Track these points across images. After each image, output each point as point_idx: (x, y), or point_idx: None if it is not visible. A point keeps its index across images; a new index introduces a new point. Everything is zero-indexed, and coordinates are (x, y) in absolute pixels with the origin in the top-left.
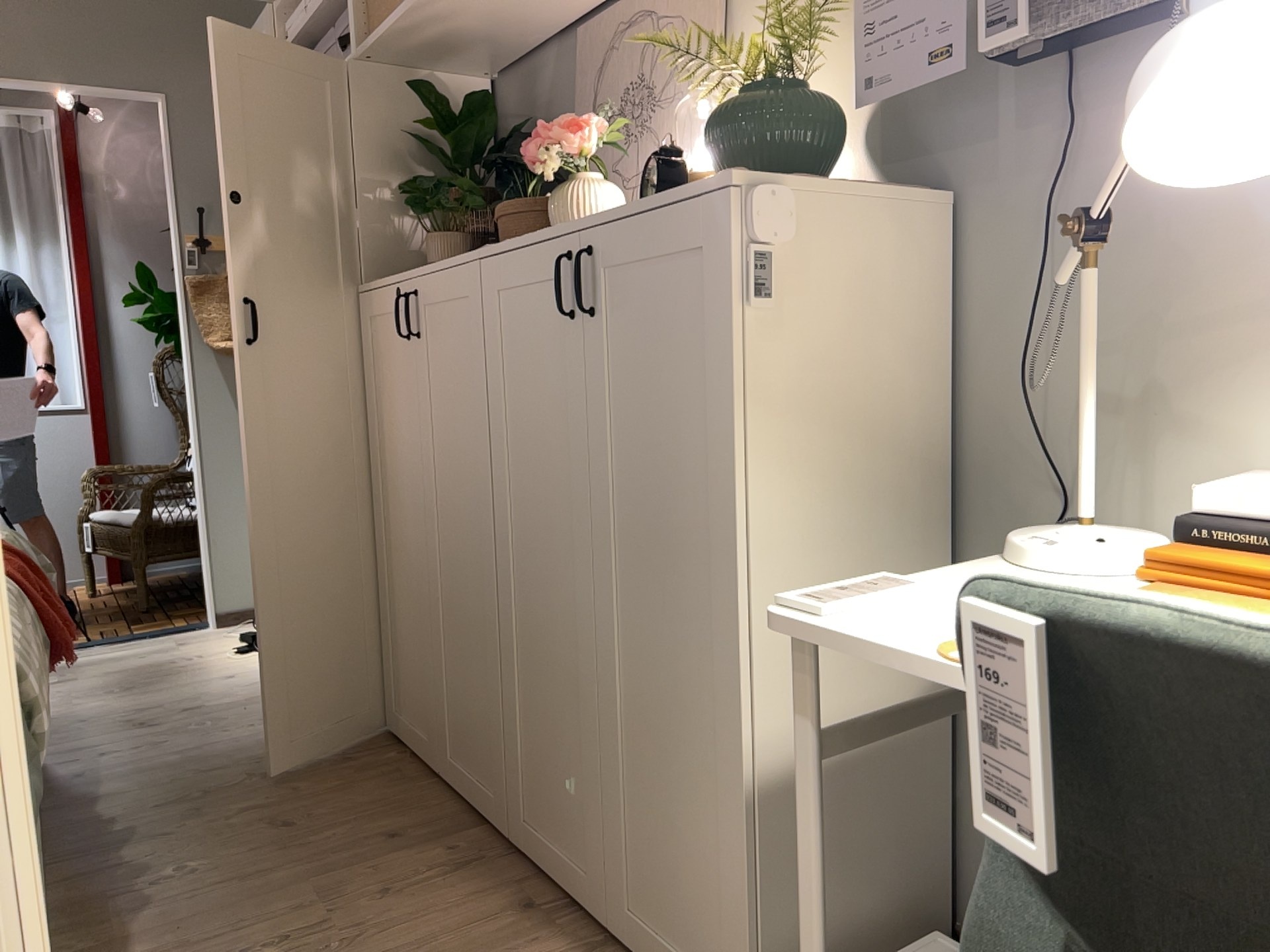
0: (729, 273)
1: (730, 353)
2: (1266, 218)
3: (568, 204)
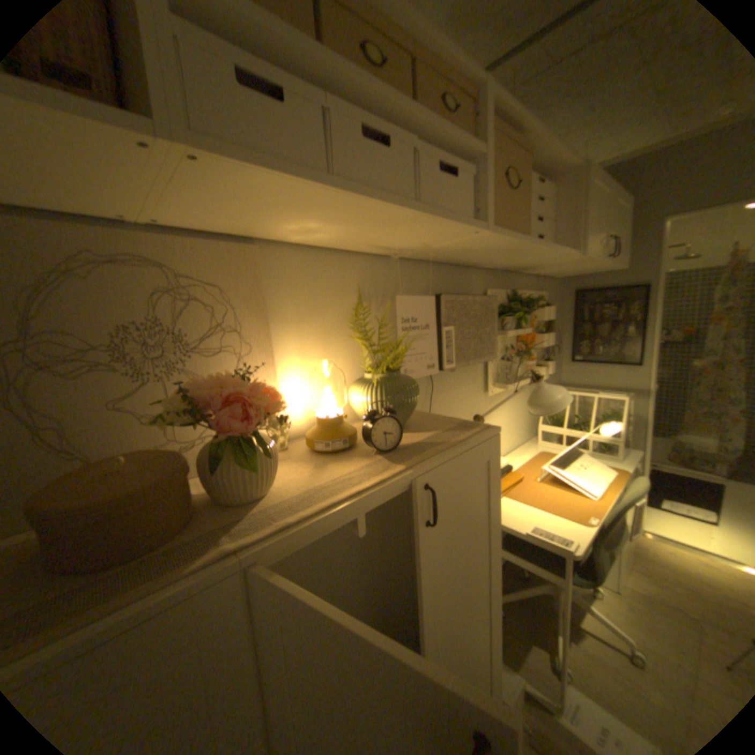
0: (497, 464)
1: (498, 494)
2: (459, 407)
3: (269, 458)
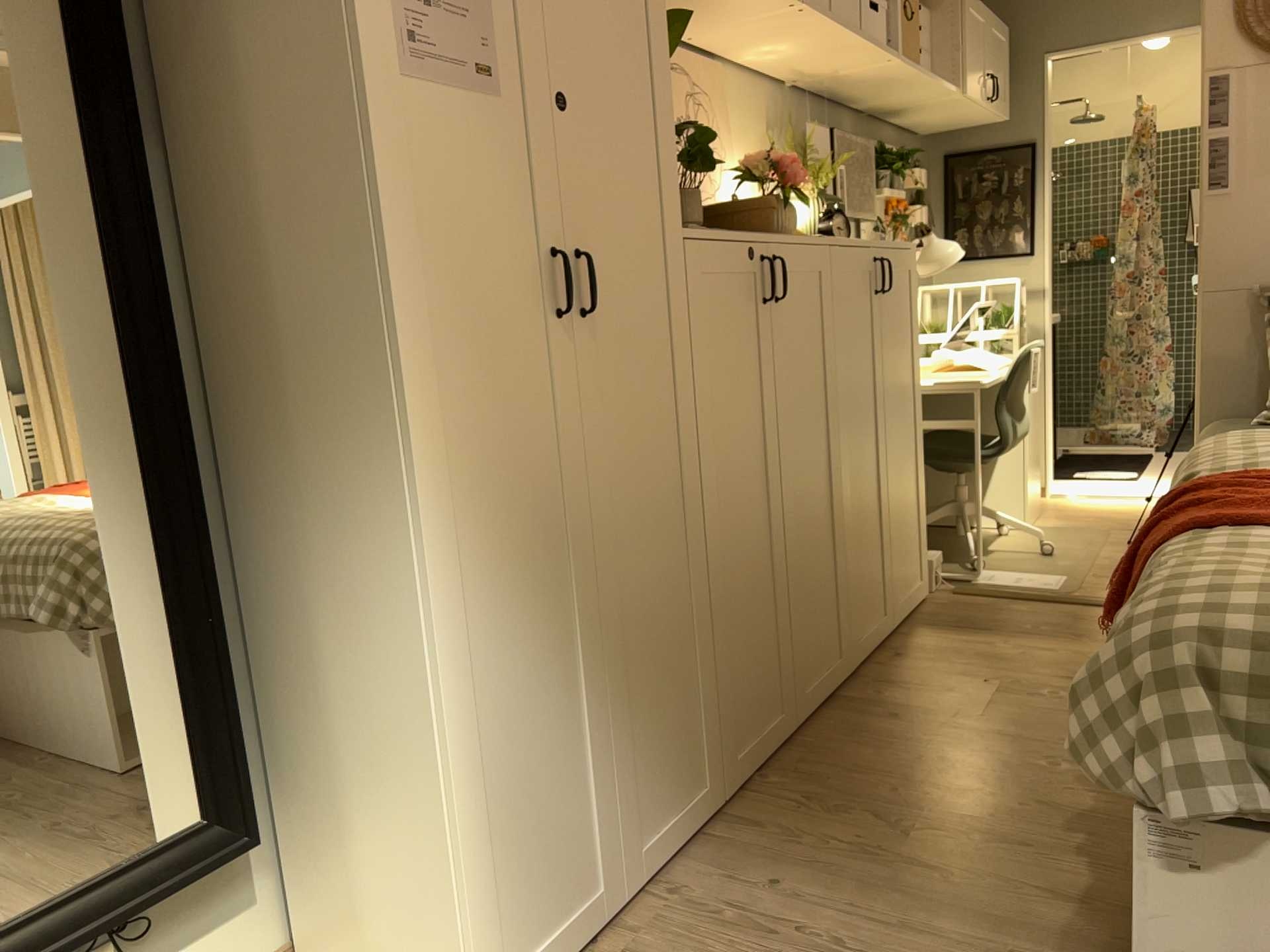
0: (916, 280)
1: (917, 310)
2: None
3: (797, 216)
